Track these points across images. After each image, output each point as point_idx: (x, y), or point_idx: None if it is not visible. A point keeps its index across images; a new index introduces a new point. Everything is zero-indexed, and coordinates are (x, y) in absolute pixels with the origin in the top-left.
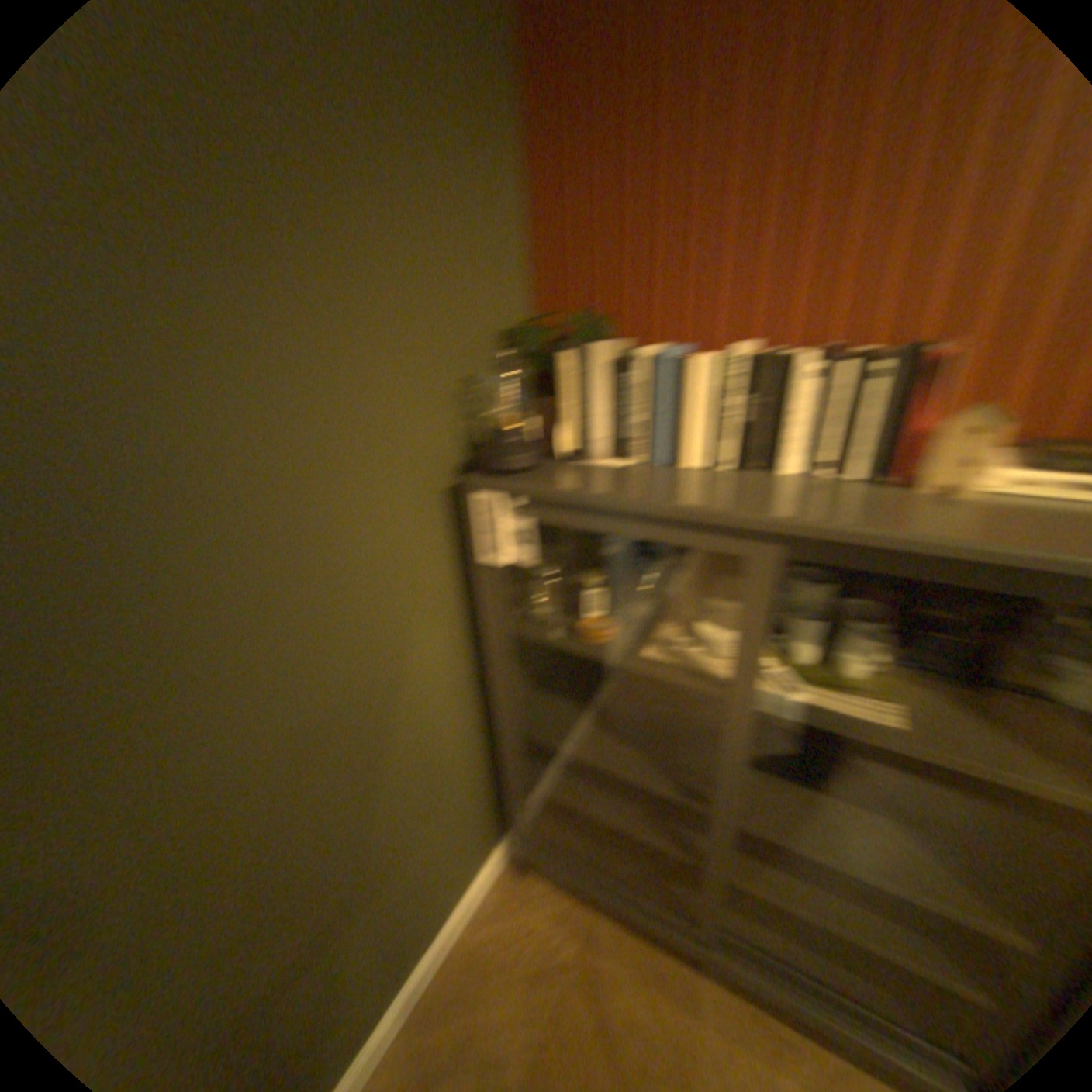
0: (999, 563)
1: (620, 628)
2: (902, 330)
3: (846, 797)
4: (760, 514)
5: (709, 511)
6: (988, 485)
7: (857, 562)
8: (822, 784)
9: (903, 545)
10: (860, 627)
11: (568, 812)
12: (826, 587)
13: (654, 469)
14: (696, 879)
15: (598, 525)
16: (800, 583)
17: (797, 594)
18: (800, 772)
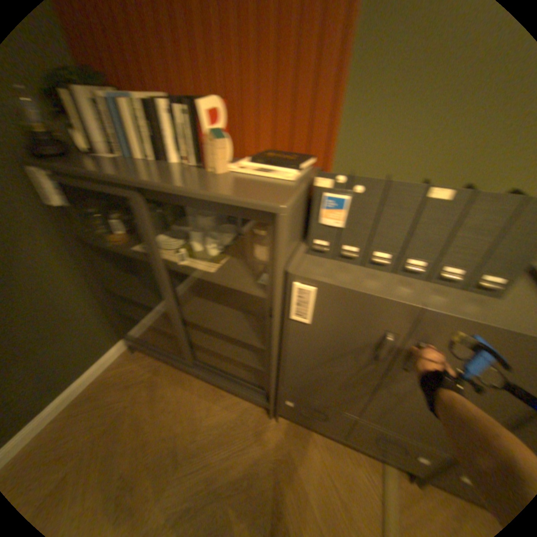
0: (190, 196)
1: (127, 239)
2: (219, 92)
3: (229, 305)
4: (118, 176)
5: (101, 175)
6: (224, 167)
7: (160, 199)
8: (223, 301)
9: (159, 188)
10: (213, 234)
11: (152, 326)
12: (206, 217)
13: (118, 159)
14: (195, 344)
15: (74, 184)
16: (196, 216)
17: (197, 221)
18: (217, 297)
